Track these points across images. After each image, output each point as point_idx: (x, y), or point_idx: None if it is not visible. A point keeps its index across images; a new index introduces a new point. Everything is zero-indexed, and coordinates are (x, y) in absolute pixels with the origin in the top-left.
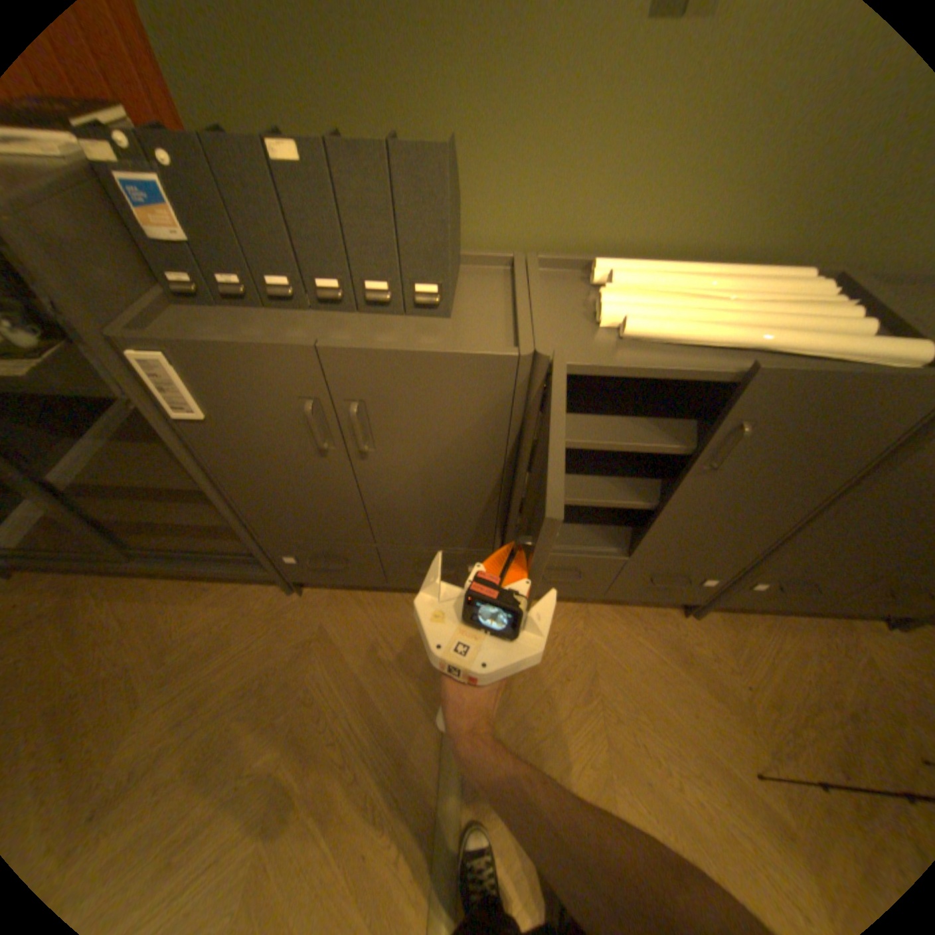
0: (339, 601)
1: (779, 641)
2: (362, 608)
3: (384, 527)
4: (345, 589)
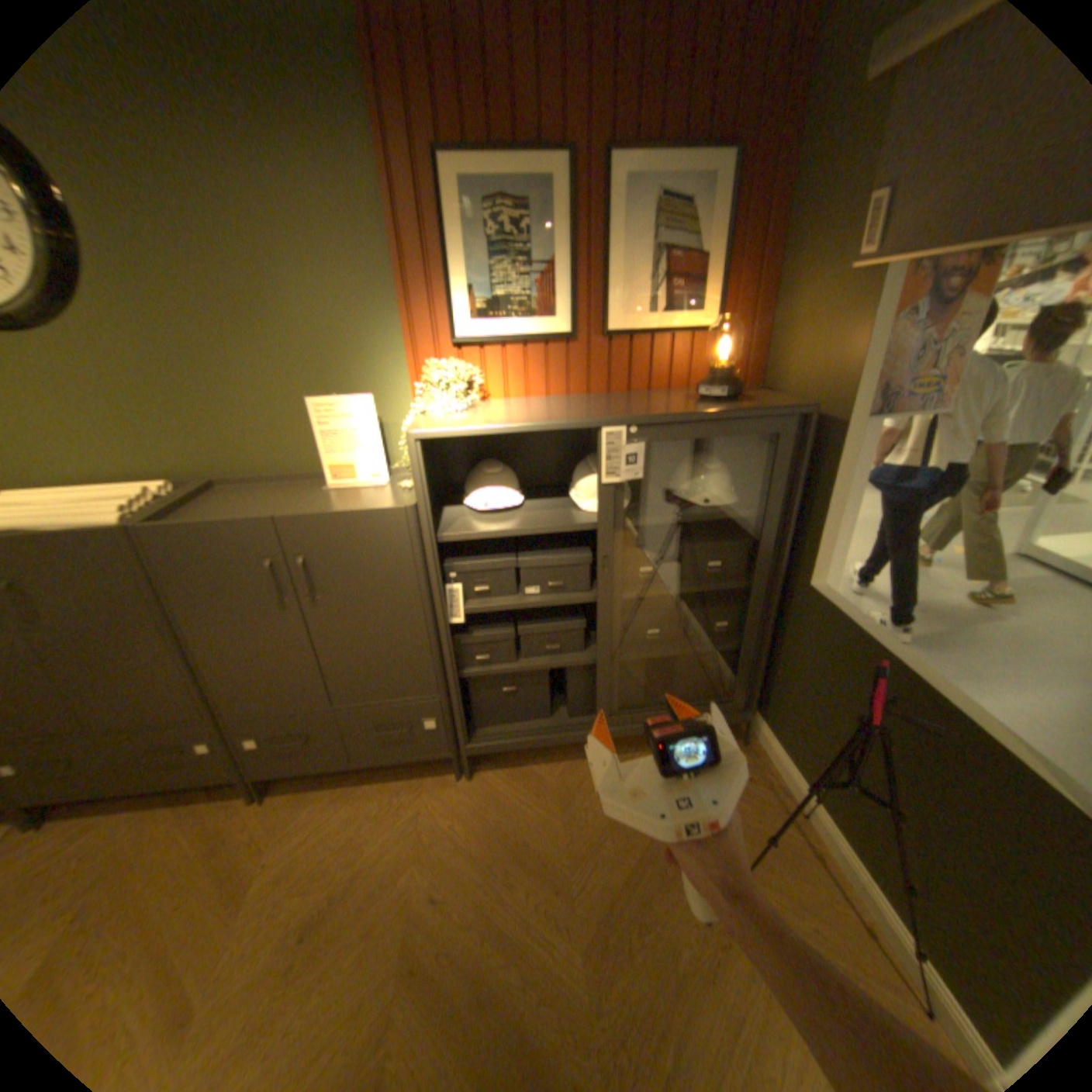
0: None
1: (331, 813)
2: None
3: None
4: None
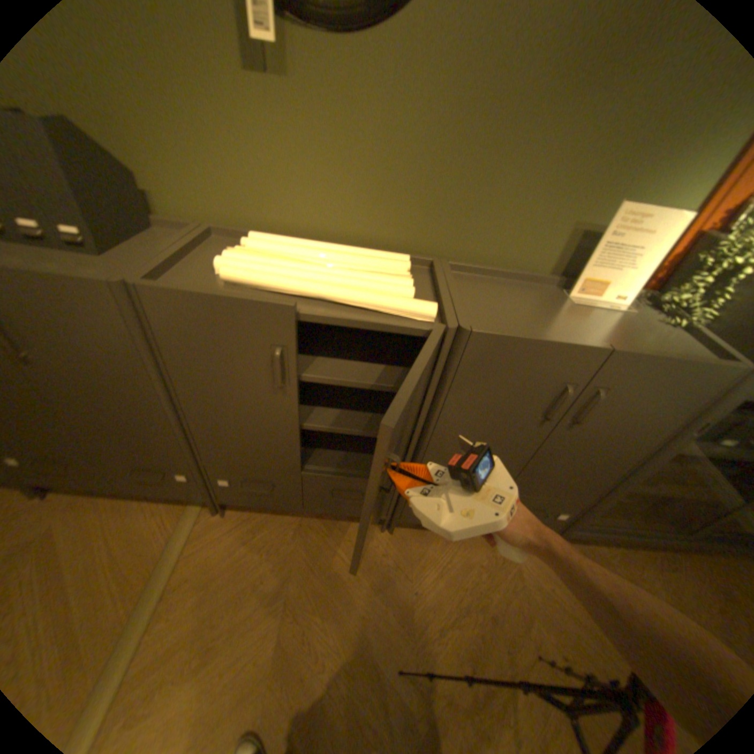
0: (78, 507)
1: (452, 553)
2: (97, 514)
3: (81, 434)
4: (88, 498)
